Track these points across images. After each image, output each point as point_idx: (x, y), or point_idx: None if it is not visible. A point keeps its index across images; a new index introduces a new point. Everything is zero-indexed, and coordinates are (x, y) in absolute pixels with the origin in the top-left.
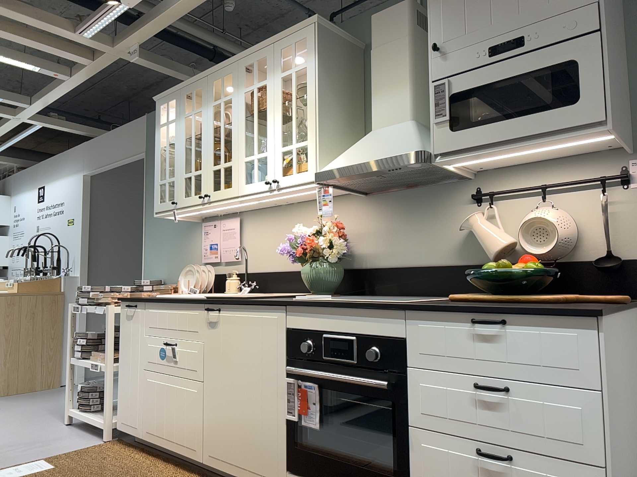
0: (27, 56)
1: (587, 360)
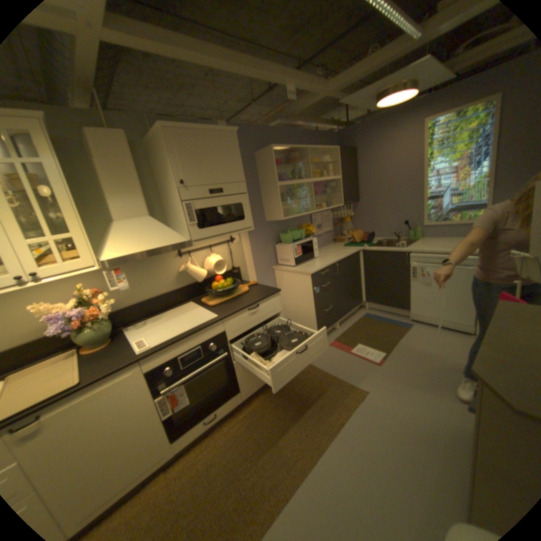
0: None
1: (278, 304)
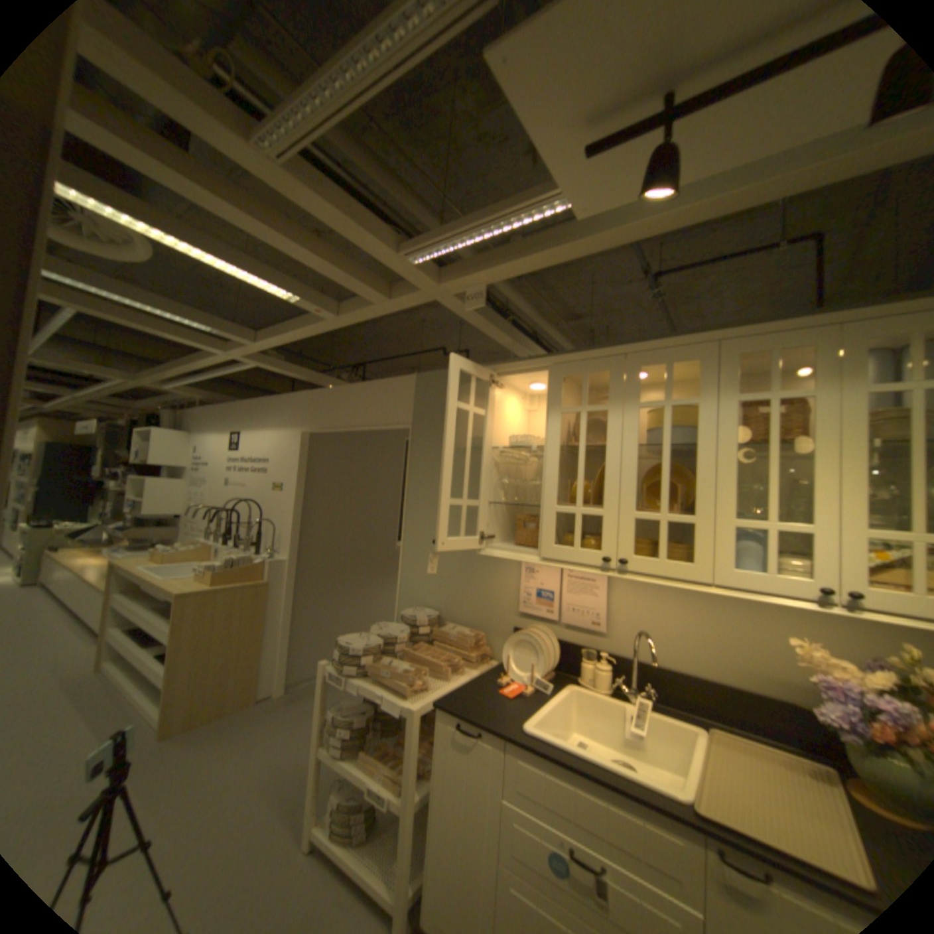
0: (280, 275)
1: None
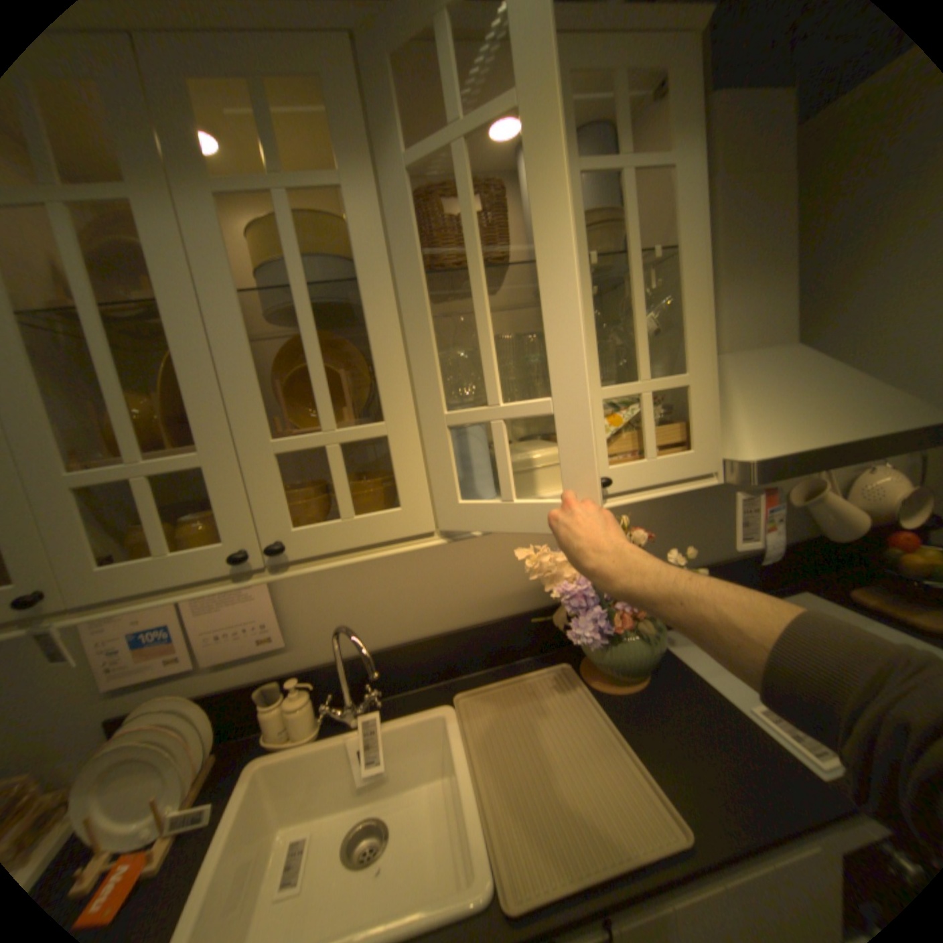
0: None
1: None
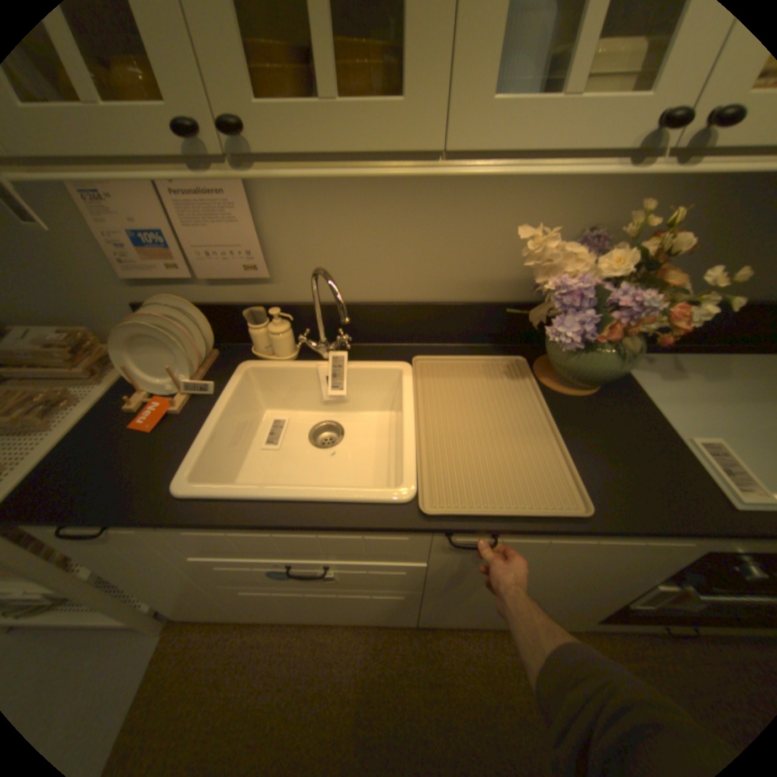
0: None
1: None
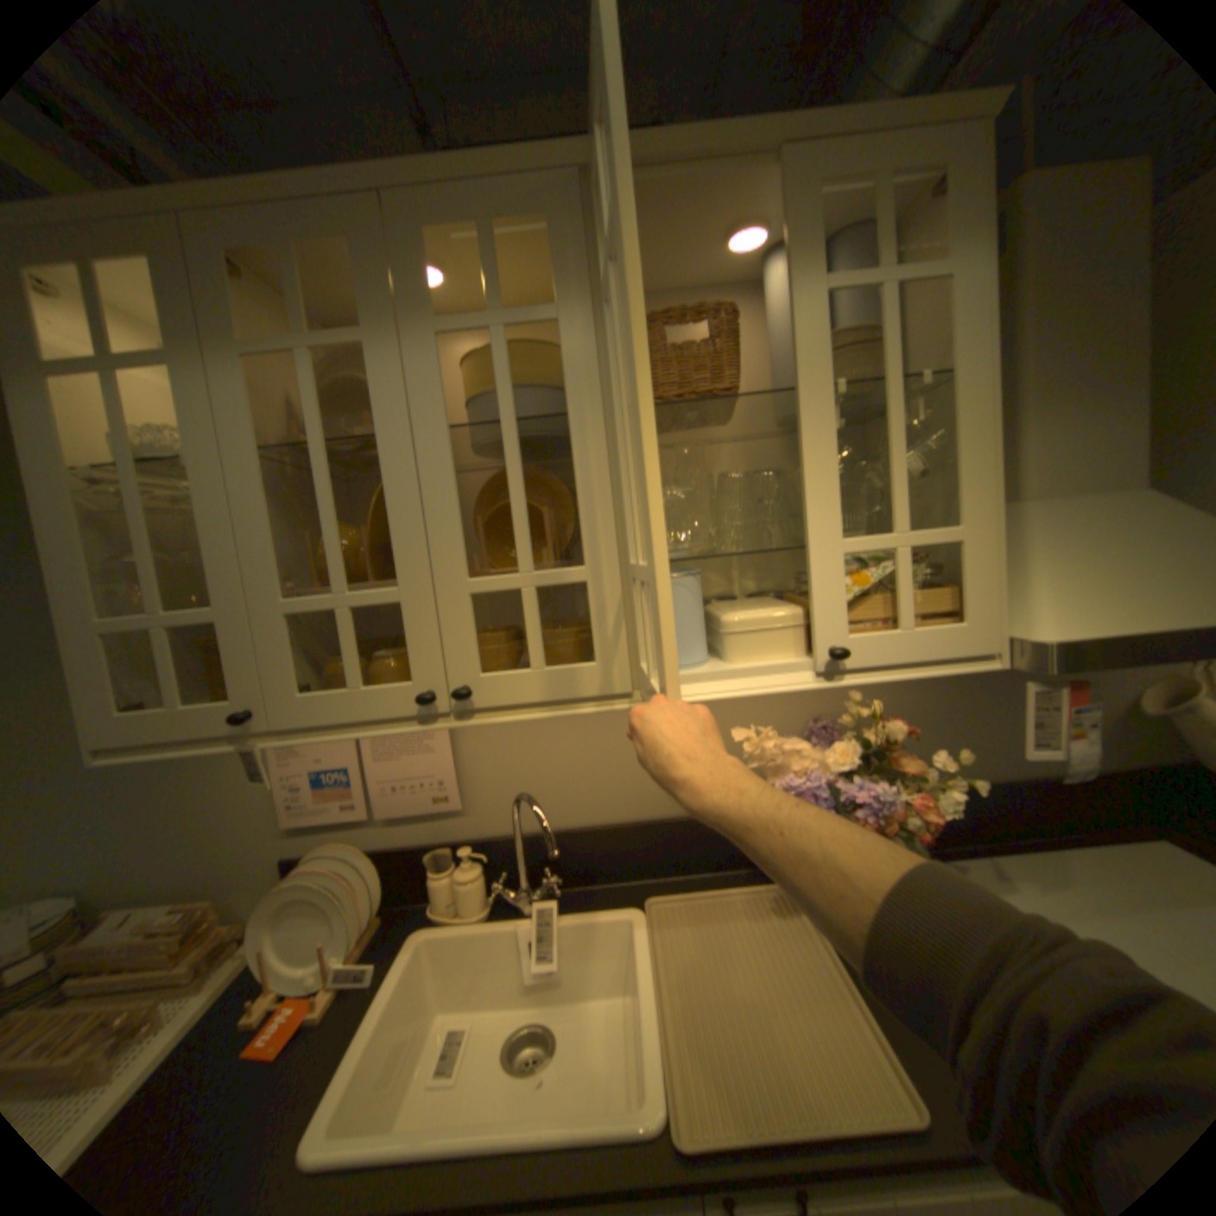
0: None
1: None
